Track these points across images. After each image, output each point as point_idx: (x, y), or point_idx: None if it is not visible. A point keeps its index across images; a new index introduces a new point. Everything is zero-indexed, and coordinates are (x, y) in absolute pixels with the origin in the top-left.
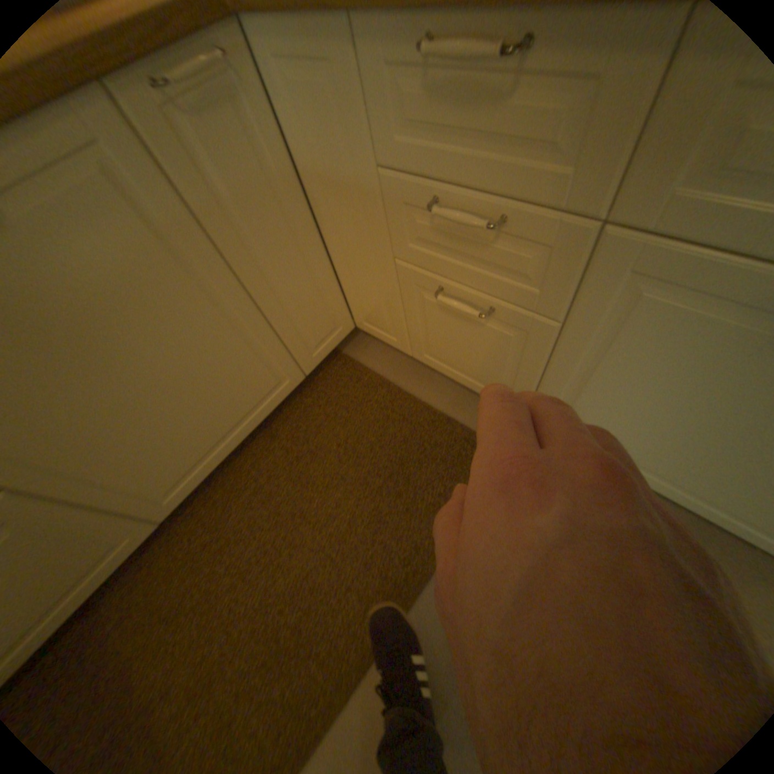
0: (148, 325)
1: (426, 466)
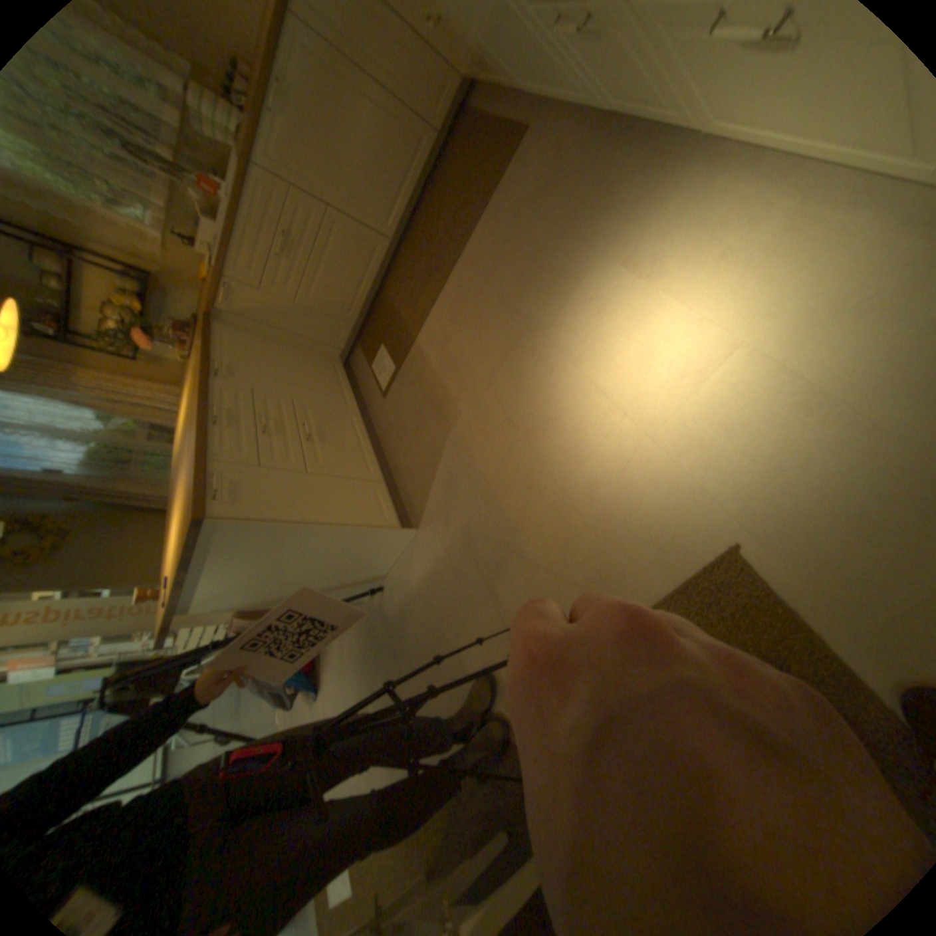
0: (341, 114)
1: (491, 158)
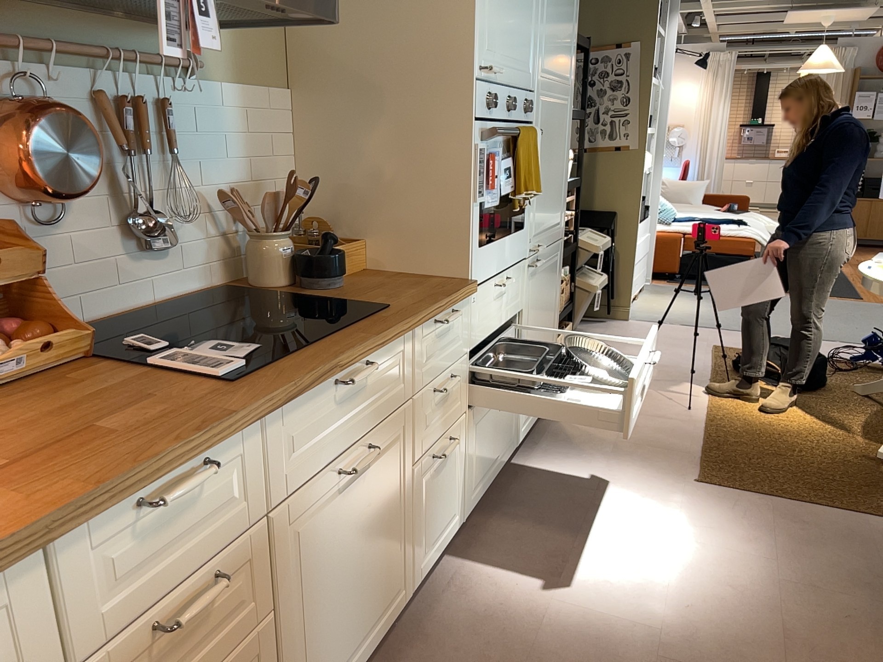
0: None
1: None
